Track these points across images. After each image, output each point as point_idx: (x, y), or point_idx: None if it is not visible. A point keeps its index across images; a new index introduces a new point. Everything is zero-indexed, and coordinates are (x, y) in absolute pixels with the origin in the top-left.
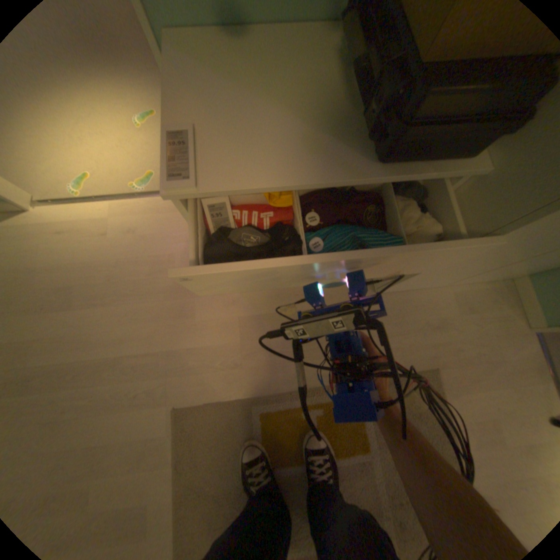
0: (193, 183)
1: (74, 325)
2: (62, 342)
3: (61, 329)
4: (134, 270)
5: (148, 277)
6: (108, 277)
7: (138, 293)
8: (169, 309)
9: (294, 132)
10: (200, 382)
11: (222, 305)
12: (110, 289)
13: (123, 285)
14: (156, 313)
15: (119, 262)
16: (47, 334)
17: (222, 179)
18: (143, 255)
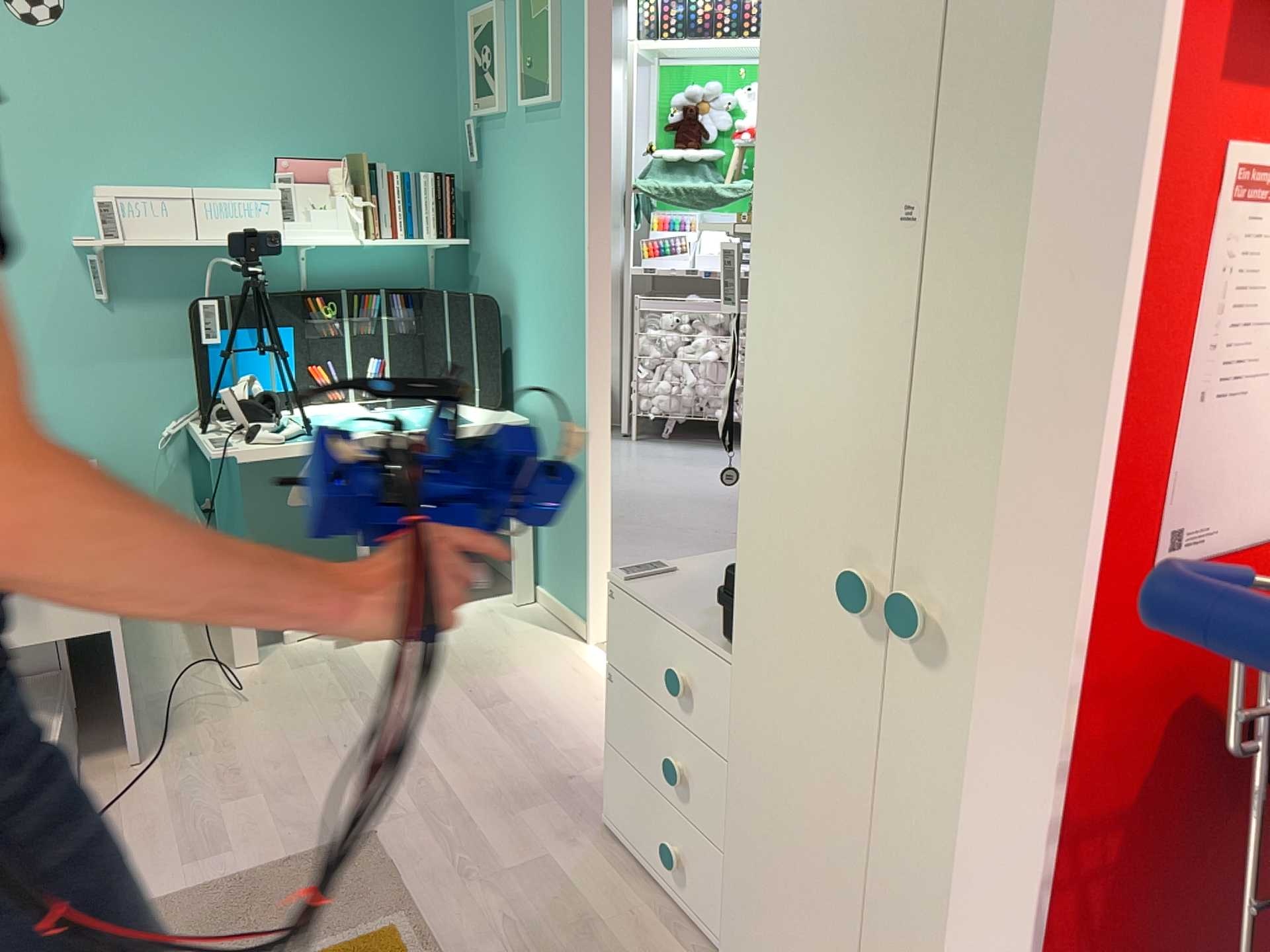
0: (624, 579)
1: (459, 721)
2: (432, 720)
3: (448, 714)
4: (562, 739)
5: (558, 754)
6: (538, 723)
7: (530, 753)
8: (522, 786)
9: (715, 603)
10: (421, 850)
11: (557, 834)
12: (523, 730)
13: (534, 738)
14: (509, 777)
15: (565, 724)
16: (439, 707)
17: (639, 588)
18: (589, 739)
